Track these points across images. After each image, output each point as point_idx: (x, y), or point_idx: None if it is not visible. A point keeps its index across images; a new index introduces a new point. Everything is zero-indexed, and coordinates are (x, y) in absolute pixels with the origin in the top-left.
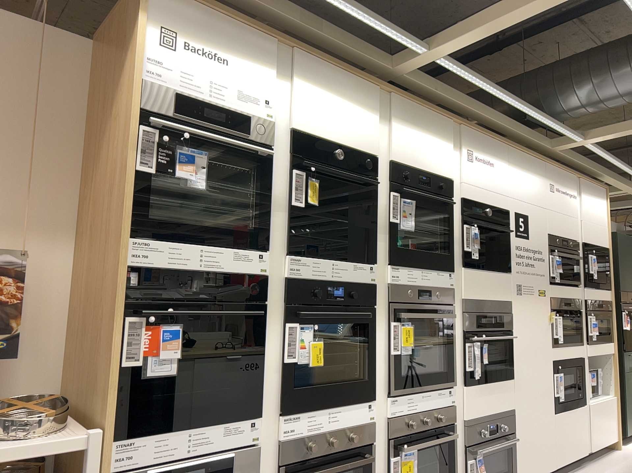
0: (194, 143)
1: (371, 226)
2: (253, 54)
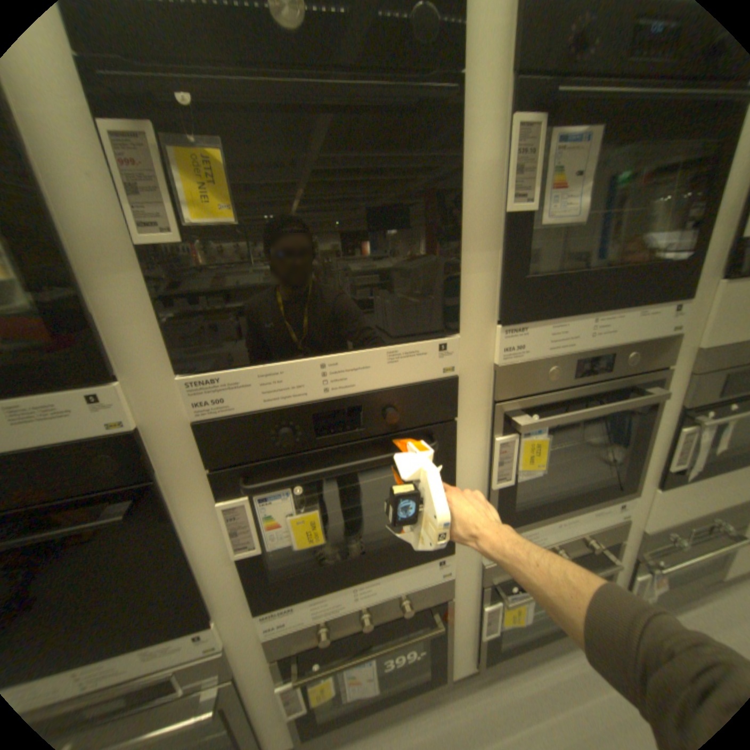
0: None
1: (453, 233)
2: None
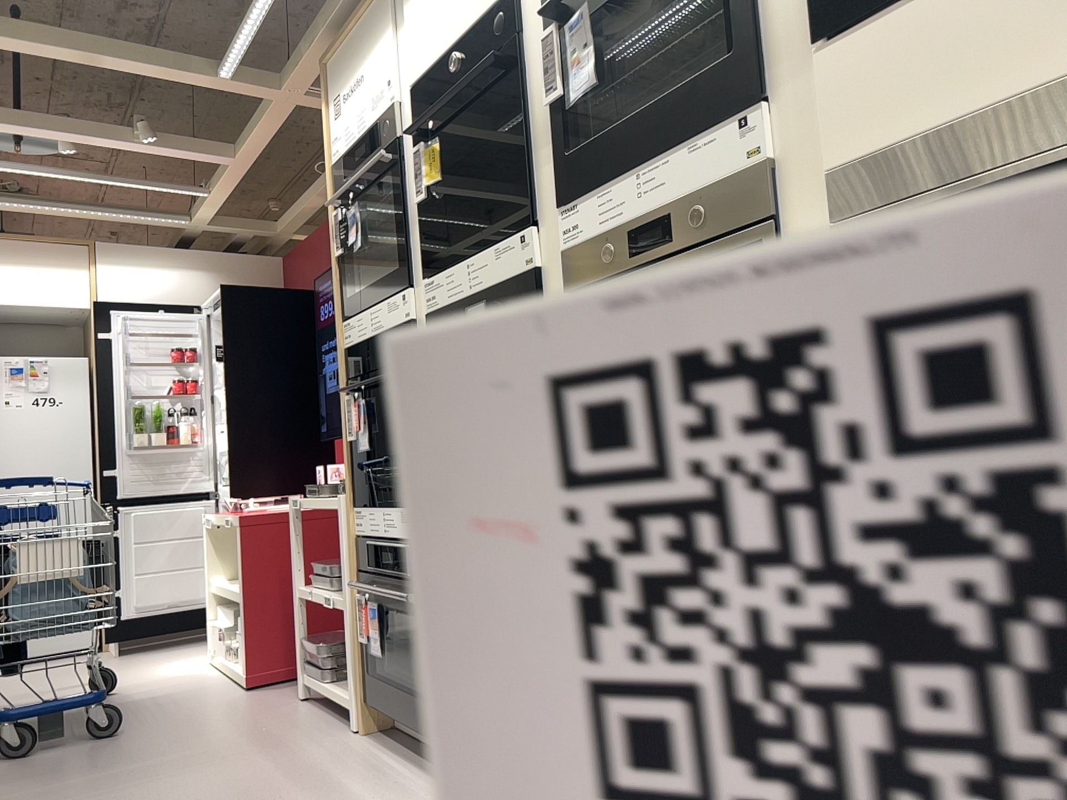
0: (352, 198)
1: (525, 141)
2: (370, 33)
